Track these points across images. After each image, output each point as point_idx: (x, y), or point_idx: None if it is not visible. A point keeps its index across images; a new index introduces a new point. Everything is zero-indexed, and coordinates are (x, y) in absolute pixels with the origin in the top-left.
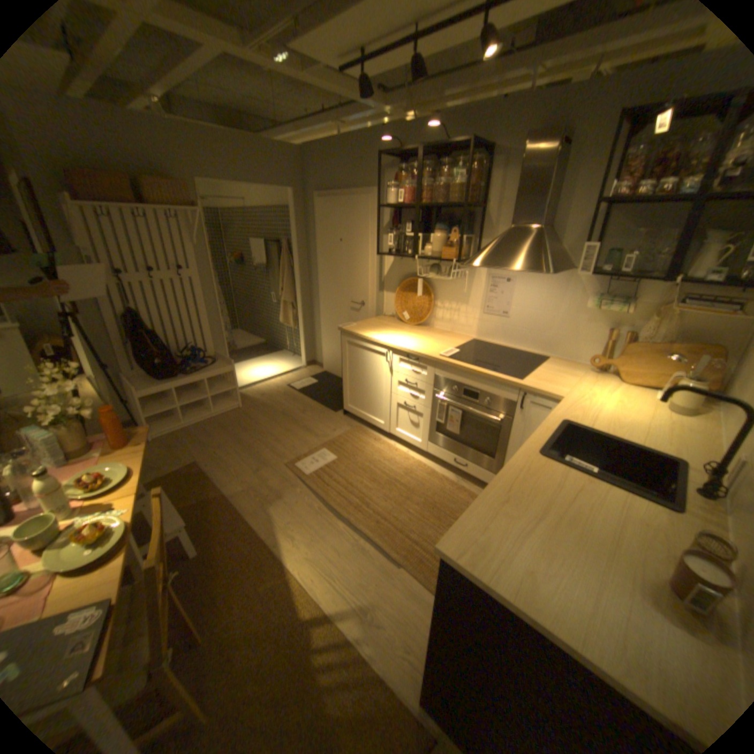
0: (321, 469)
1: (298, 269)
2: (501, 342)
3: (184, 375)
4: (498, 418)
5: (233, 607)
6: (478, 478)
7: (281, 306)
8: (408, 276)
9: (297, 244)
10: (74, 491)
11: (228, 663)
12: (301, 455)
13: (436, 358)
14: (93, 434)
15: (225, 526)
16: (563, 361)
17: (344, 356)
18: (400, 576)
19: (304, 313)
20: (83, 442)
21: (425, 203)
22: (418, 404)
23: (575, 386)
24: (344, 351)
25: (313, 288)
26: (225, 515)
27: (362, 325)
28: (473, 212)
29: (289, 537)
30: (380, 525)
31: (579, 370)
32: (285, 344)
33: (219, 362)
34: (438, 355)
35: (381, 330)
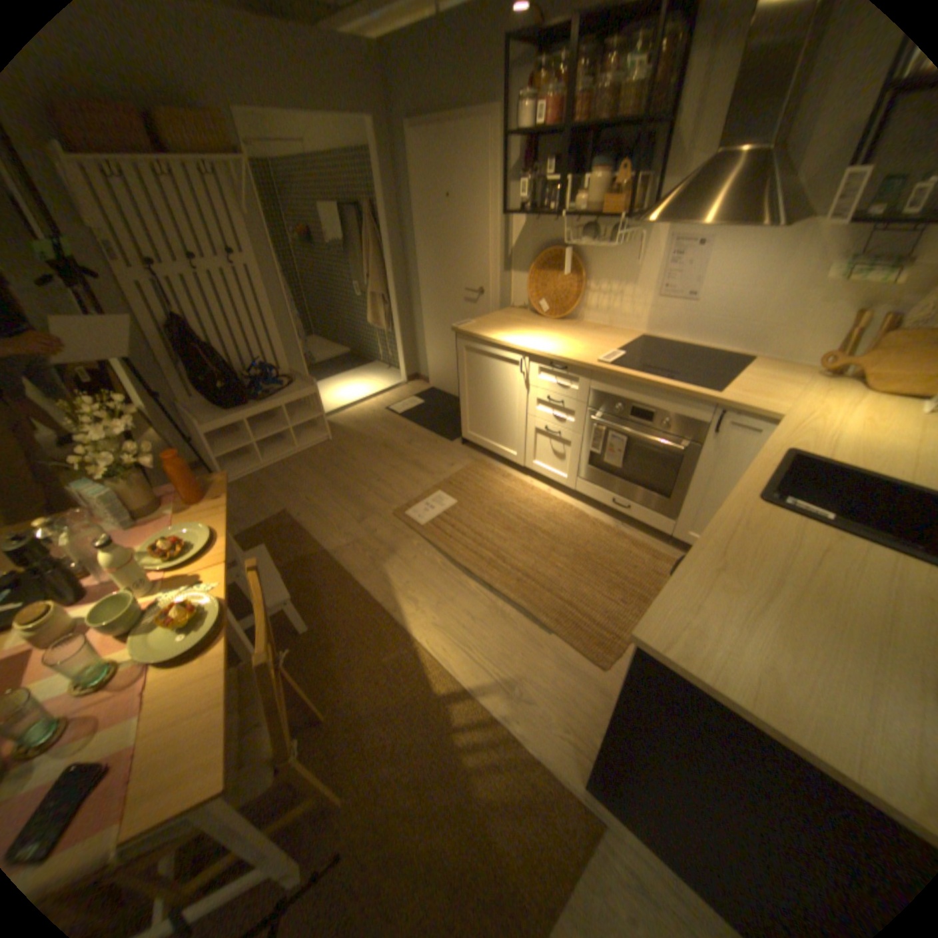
0: (440, 516)
1: (386, 245)
2: (683, 337)
3: (255, 401)
4: (680, 445)
5: (355, 681)
6: (644, 522)
7: (367, 300)
8: (546, 245)
9: (384, 205)
10: (147, 559)
11: (358, 743)
12: (414, 498)
13: (594, 365)
14: (157, 486)
15: (331, 587)
16: (777, 362)
17: (460, 367)
18: (551, 644)
19: (399, 309)
20: (147, 495)
21: (577, 123)
22: (565, 429)
23: (799, 398)
24: (460, 360)
25: (409, 272)
26: (330, 574)
27: (484, 322)
28: (653, 132)
29: (411, 600)
30: (521, 583)
31: (802, 374)
32: (377, 352)
33: (297, 382)
34: (596, 360)
35: (511, 328)
